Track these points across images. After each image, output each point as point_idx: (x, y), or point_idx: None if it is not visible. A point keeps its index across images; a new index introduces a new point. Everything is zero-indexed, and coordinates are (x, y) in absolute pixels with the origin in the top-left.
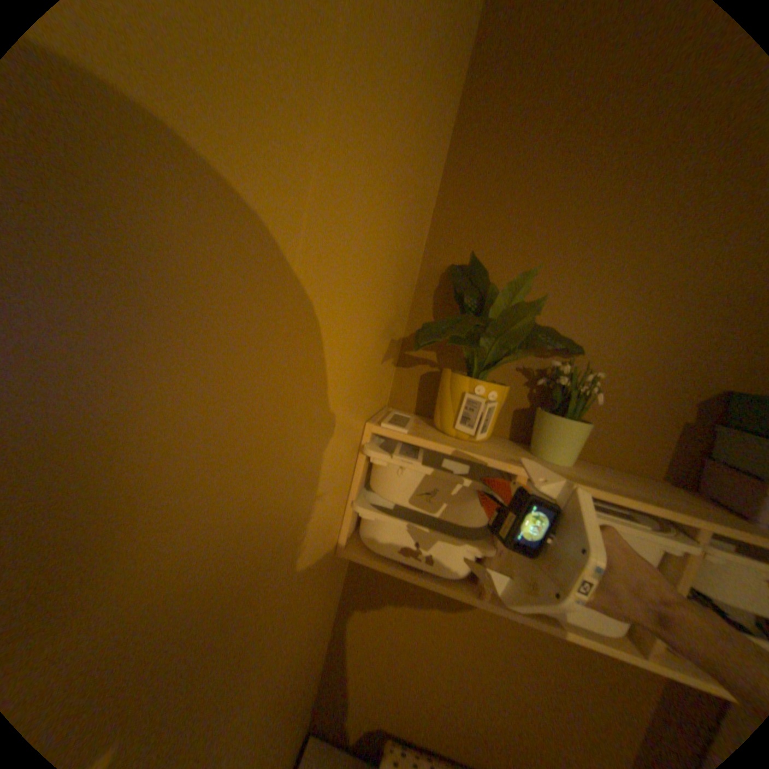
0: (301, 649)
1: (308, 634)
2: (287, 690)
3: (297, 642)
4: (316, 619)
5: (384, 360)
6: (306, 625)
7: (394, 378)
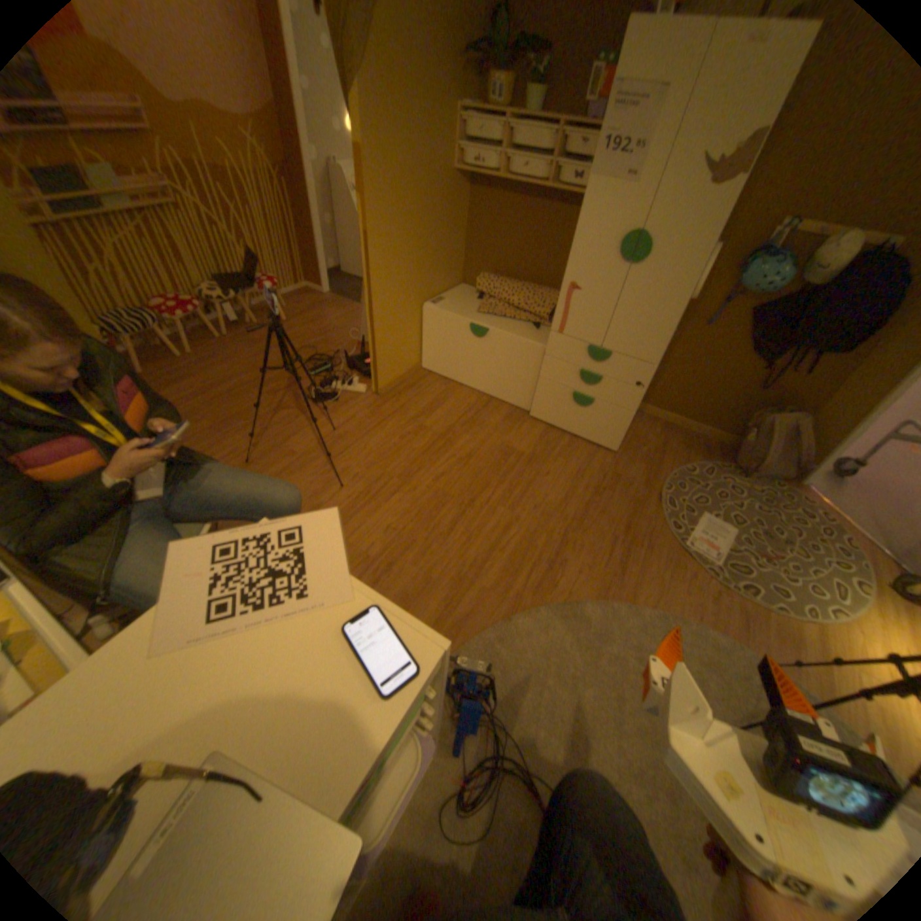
0: (442, 197)
1: (445, 197)
2: (438, 208)
3: (439, 188)
4: (448, 196)
5: (461, 73)
6: (442, 188)
7: (476, 87)
